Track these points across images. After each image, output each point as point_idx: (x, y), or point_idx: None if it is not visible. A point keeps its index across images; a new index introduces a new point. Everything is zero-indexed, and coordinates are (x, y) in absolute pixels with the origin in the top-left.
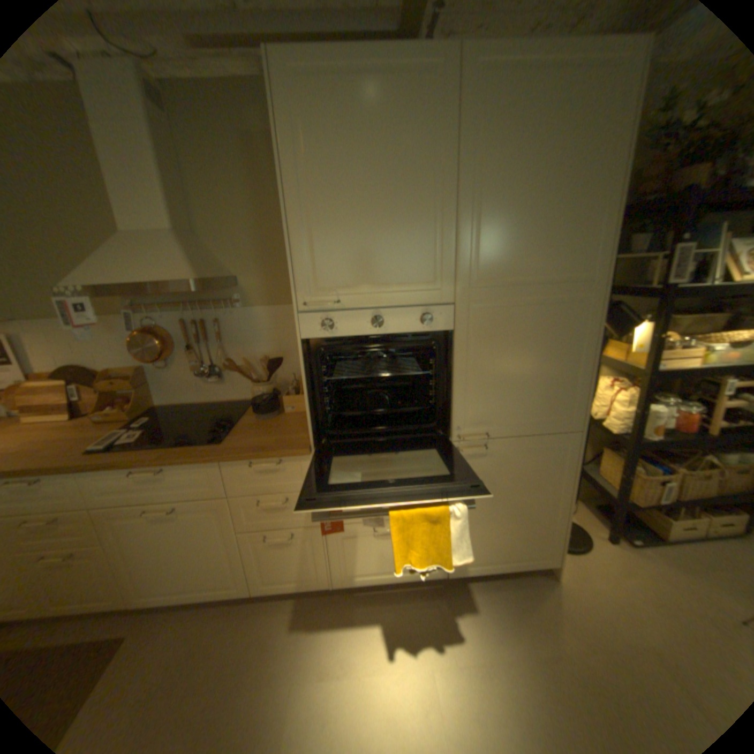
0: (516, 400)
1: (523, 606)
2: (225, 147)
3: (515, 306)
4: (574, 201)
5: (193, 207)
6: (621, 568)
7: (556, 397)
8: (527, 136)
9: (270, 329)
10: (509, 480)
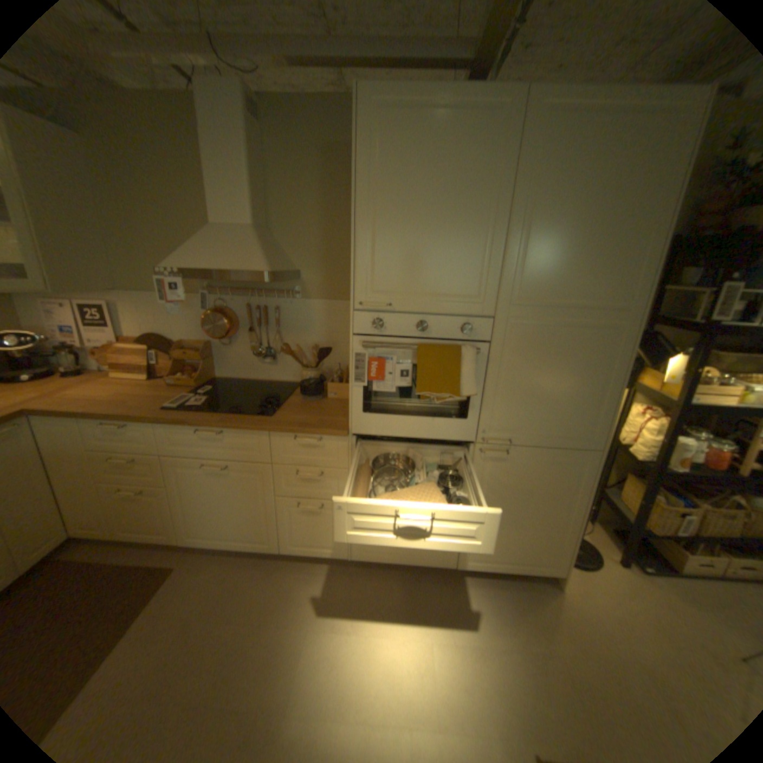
0: (541, 412)
1: (523, 606)
2: (305, 156)
3: (551, 326)
4: (618, 235)
5: (271, 207)
6: (628, 590)
7: (580, 415)
8: (580, 173)
9: (323, 321)
10: (525, 486)
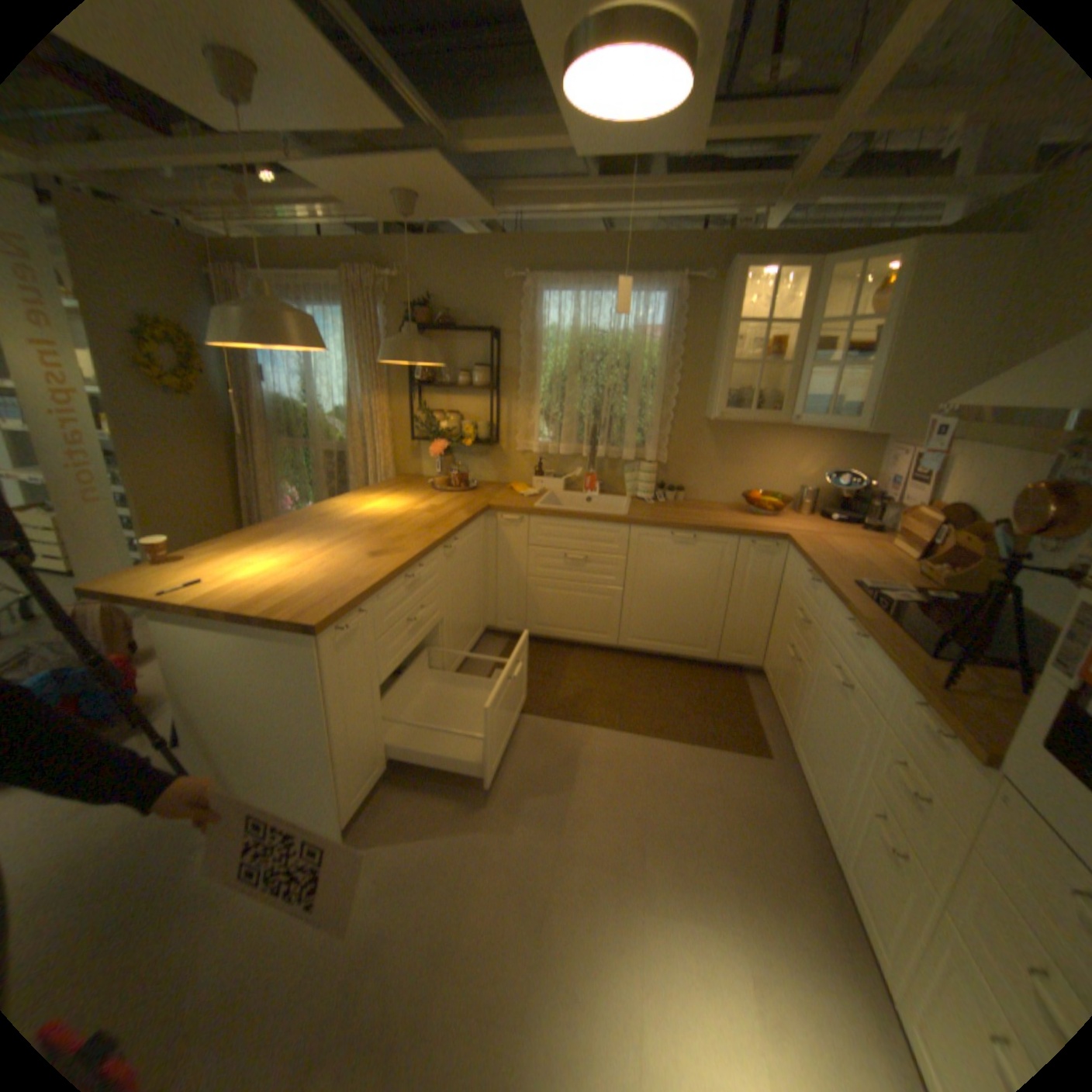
0: None
1: None
2: None
3: None
4: None
5: None
6: None
7: None
8: None
9: None
10: None
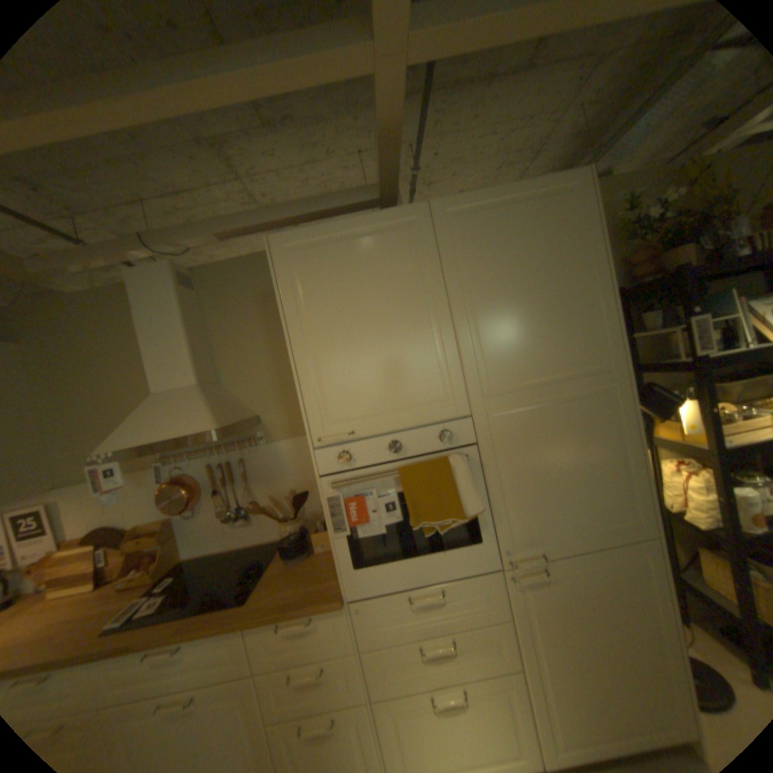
0: (567, 510)
1: None
2: (244, 308)
3: (537, 408)
4: (566, 302)
5: (218, 361)
6: None
7: (613, 500)
8: (505, 258)
9: (294, 462)
10: (587, 613)
